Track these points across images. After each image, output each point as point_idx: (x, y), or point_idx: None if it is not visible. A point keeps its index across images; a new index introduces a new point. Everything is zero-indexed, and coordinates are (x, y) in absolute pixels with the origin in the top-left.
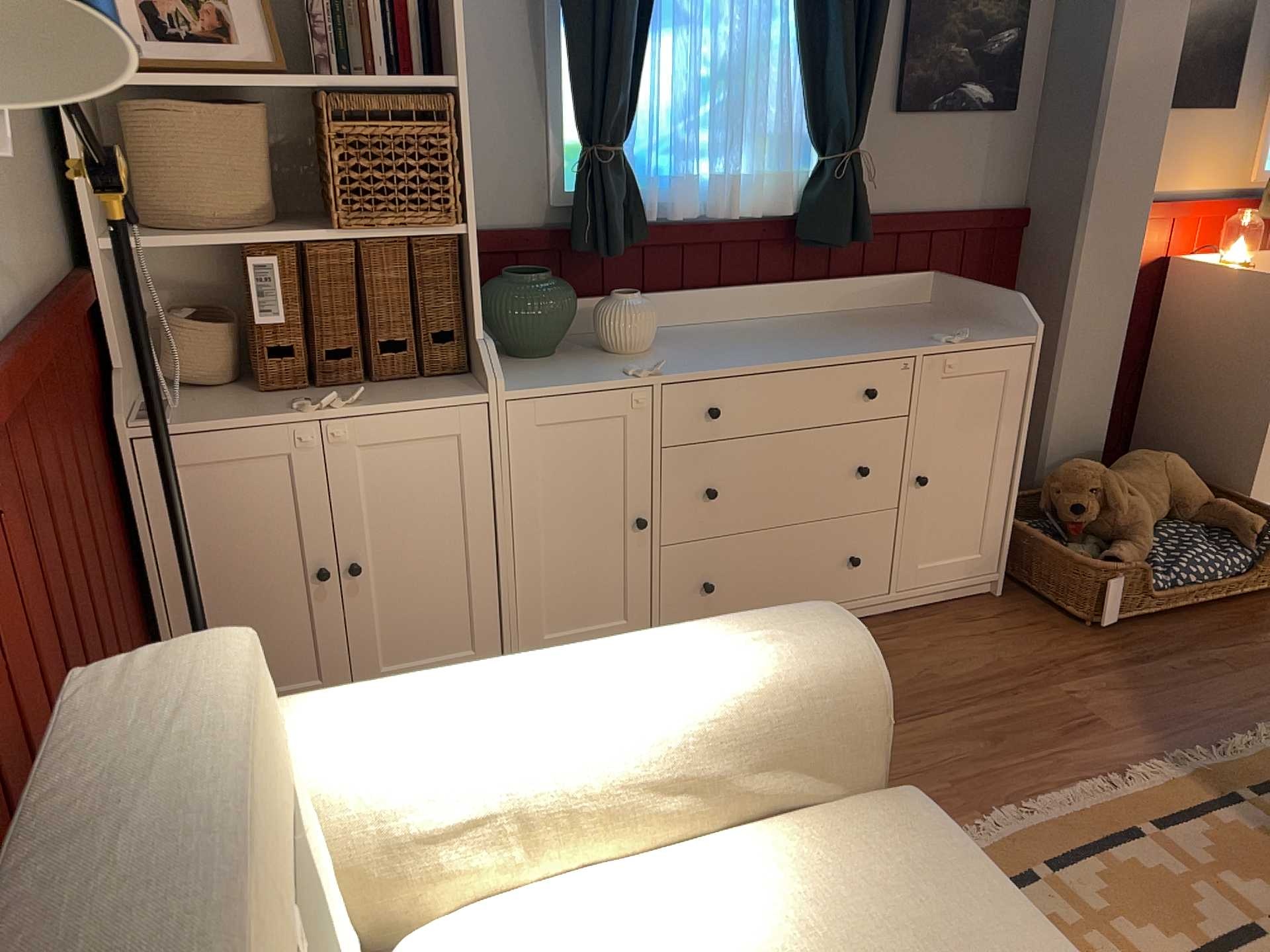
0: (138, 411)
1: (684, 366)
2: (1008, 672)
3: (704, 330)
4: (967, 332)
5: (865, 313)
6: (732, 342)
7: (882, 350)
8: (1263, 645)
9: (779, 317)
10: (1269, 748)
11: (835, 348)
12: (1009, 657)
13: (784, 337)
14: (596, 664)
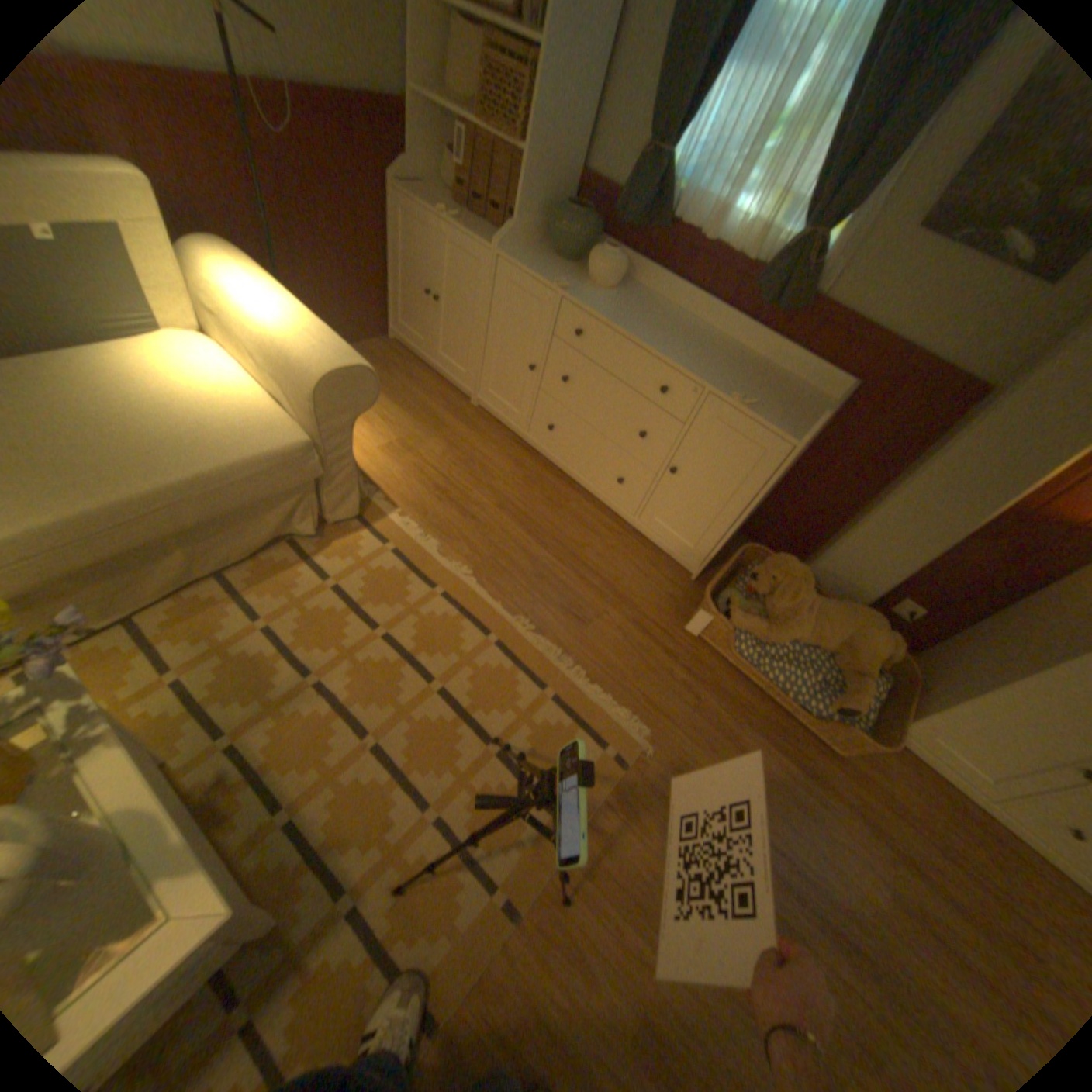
0: (410, 182)
1: (587, 301)
2: (608, 584)
3: (666, 311)
4: (753, 403)
5: (774, 372)
6: (649, 318)
7: (690, 372)
8: (742, 734)
9: (723, 337)
10: (606, 714)
11: (674, 353)
12: (624, 585)
13: (681, 337)
14: (277, 307)
